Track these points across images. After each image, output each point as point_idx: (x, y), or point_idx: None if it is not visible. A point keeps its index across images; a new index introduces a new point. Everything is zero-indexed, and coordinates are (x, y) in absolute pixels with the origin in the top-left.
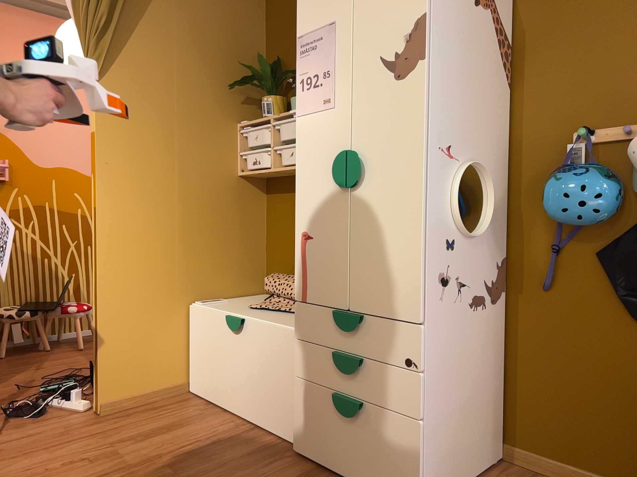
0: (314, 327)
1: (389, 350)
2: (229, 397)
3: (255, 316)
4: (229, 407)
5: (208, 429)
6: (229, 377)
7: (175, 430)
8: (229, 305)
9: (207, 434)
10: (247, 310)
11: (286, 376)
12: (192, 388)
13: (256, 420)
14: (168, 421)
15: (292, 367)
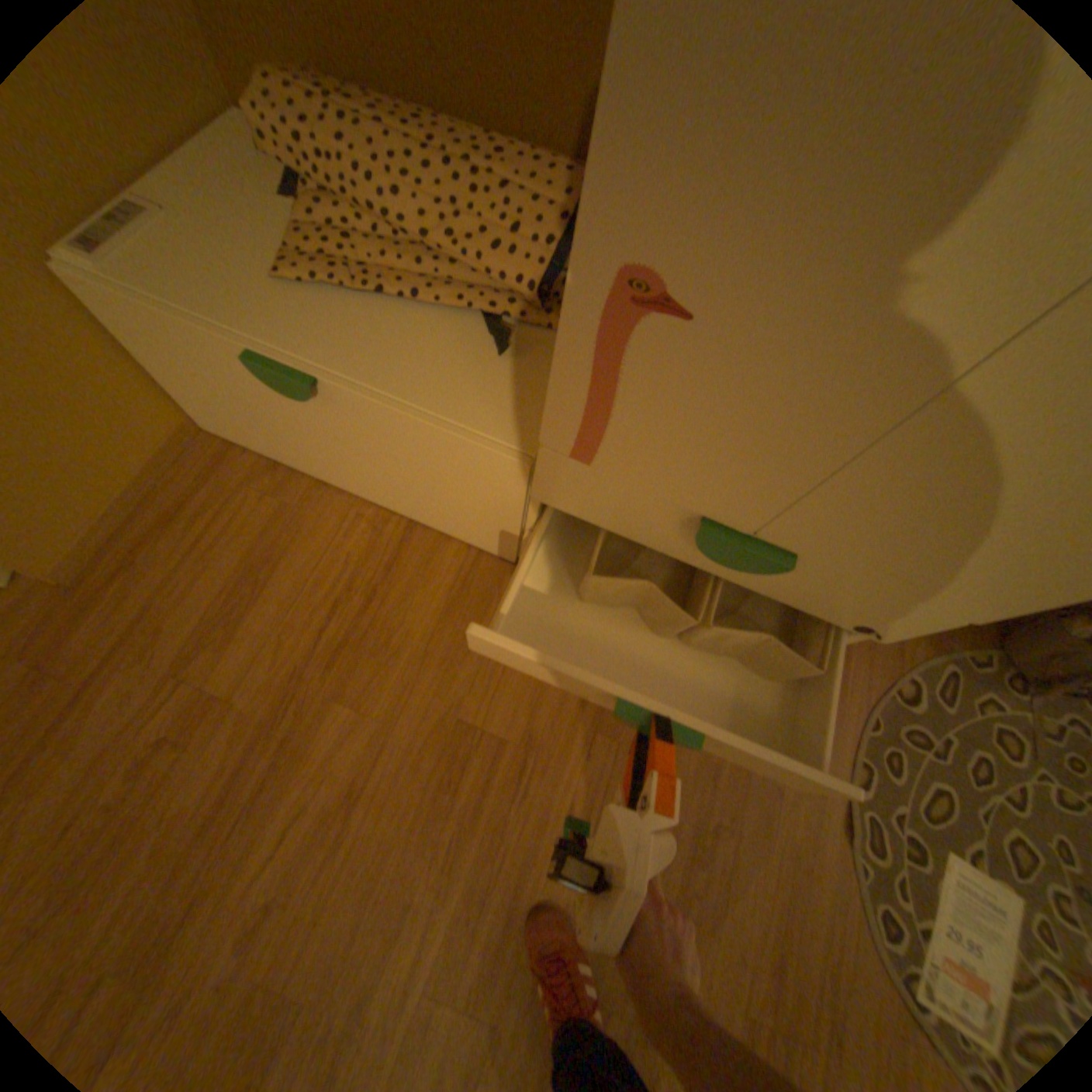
0: (605, 507)
1: (828, 607)
2: (326, 472)
3: (340, 355)
4: (332, 482)
5: (331, 555)
6: (312, 449)
7: (268, 581)
8: (197, 255)
9: (338, 573)
10: (282, 300)
11: (484, 502)
12: (206, 428)
13: (409, 515)
14: (234, 554)
15: (503, 498)
